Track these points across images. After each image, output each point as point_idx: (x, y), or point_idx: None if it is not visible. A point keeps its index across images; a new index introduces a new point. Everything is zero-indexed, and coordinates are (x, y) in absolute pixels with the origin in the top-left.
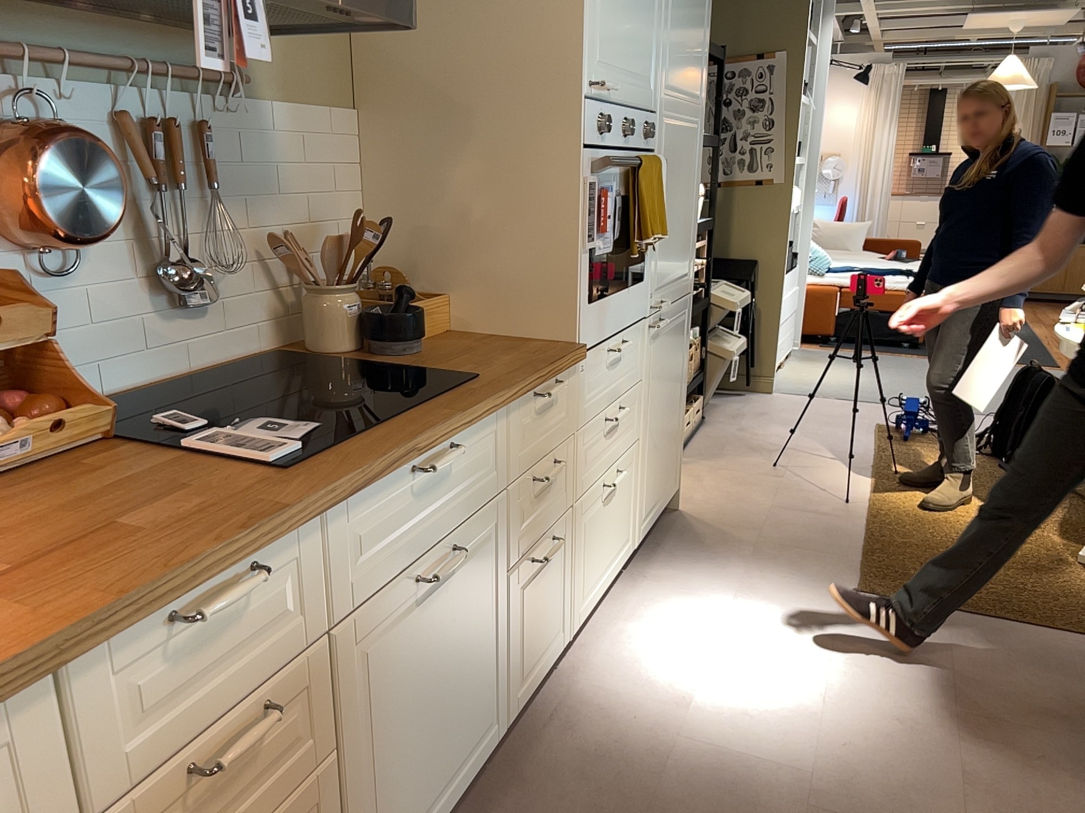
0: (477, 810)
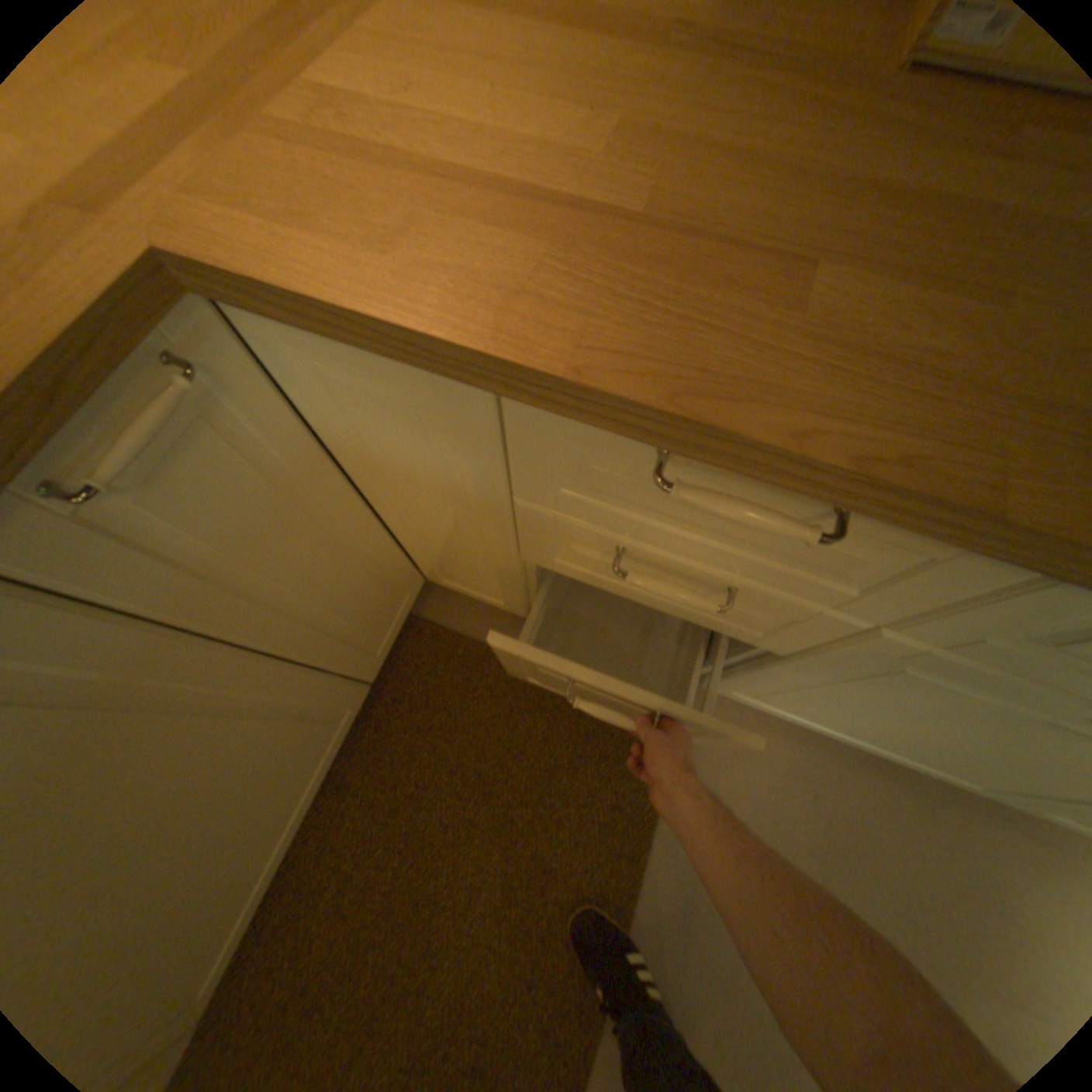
0: (882, 765)
